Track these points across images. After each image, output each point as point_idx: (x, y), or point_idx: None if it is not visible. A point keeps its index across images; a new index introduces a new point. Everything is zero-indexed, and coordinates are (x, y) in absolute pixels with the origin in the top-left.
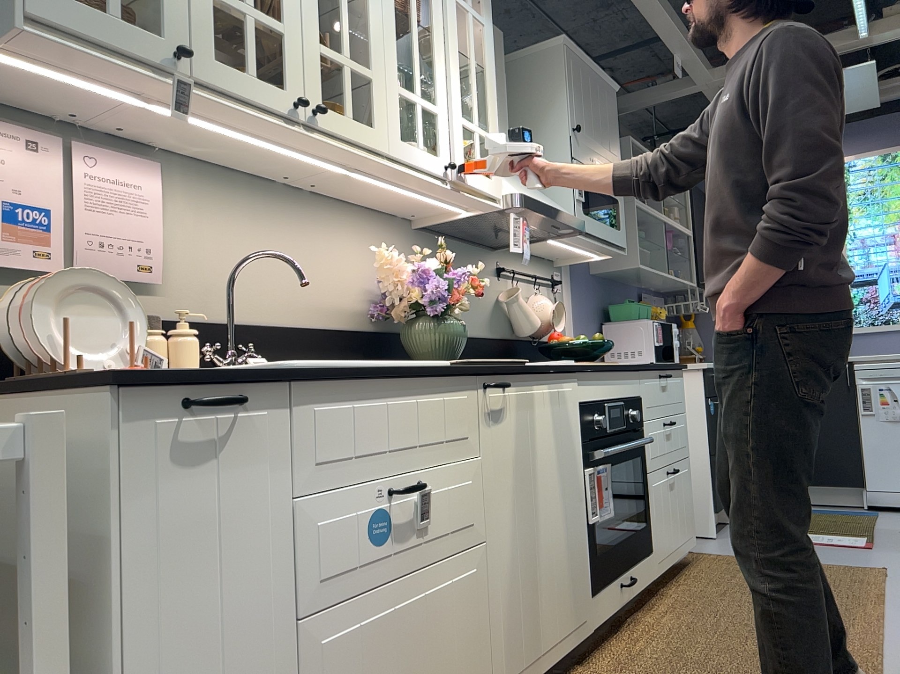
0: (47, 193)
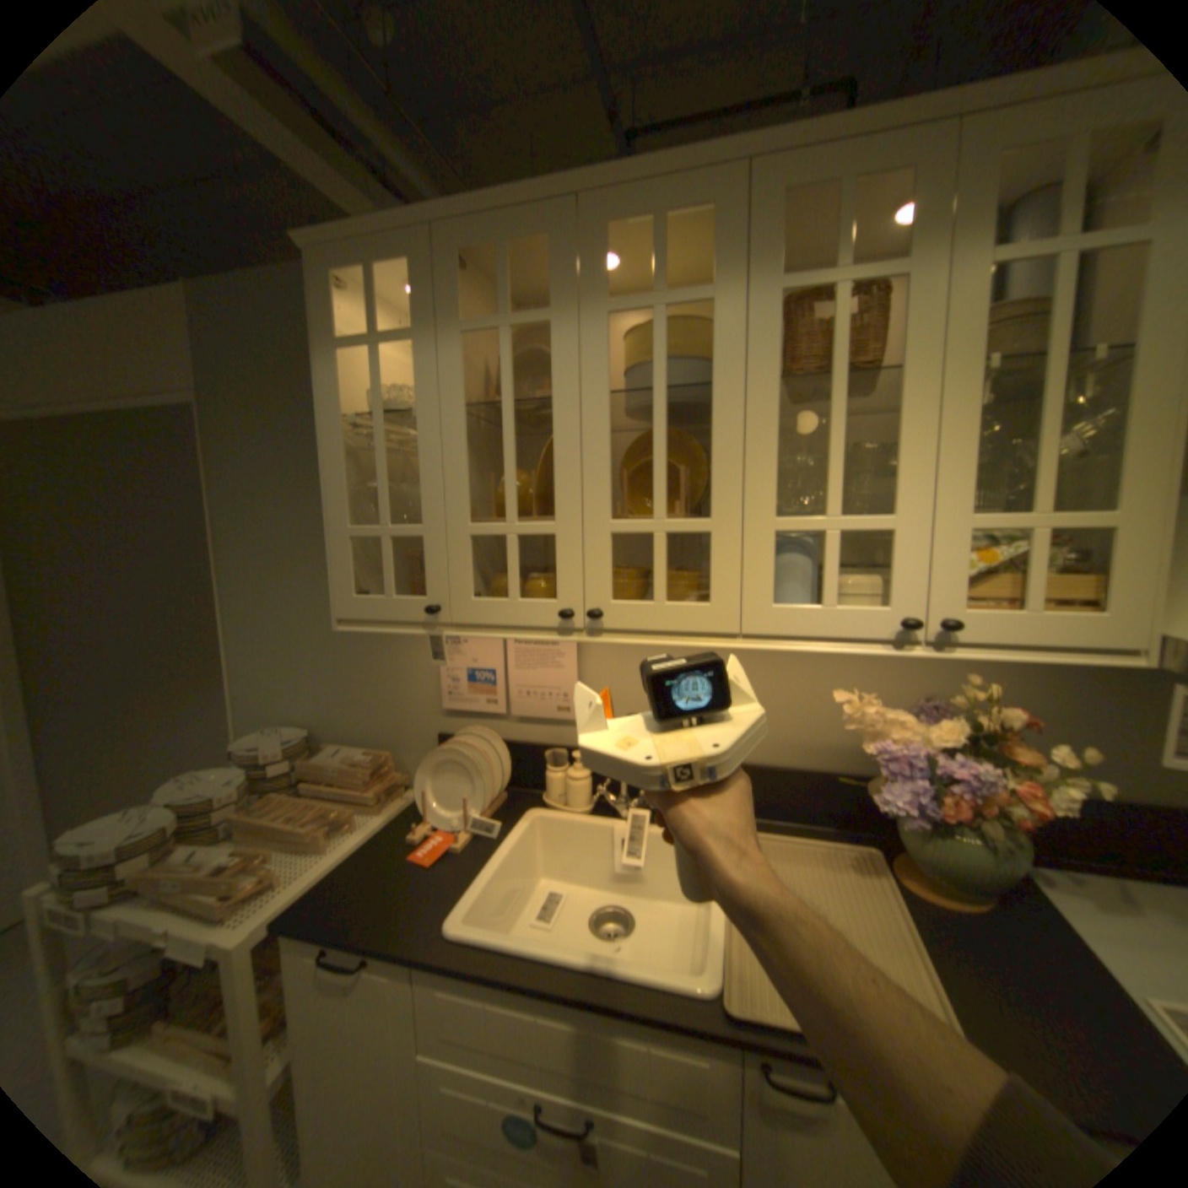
0: (493, 658)
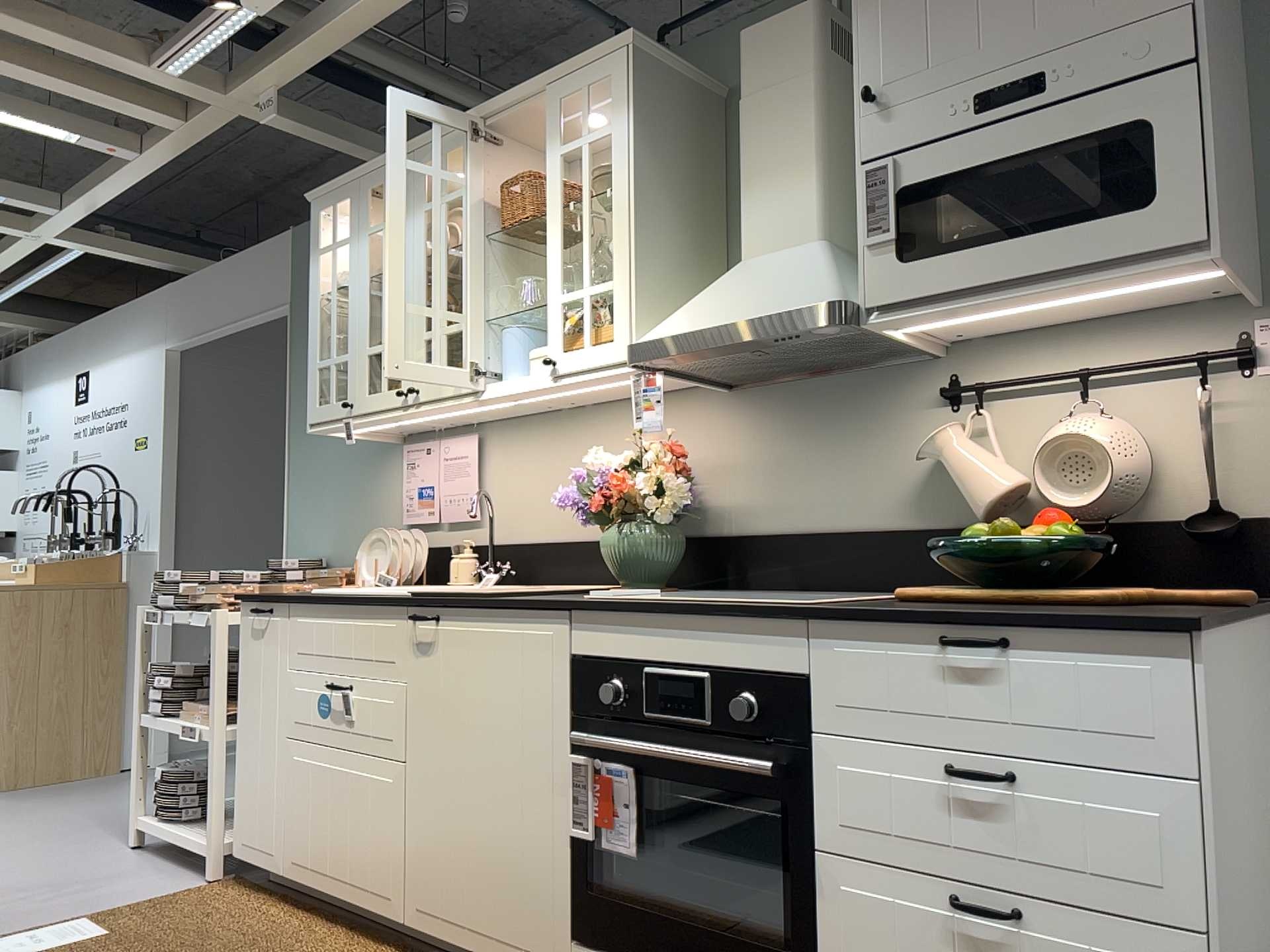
0: (431, 476)
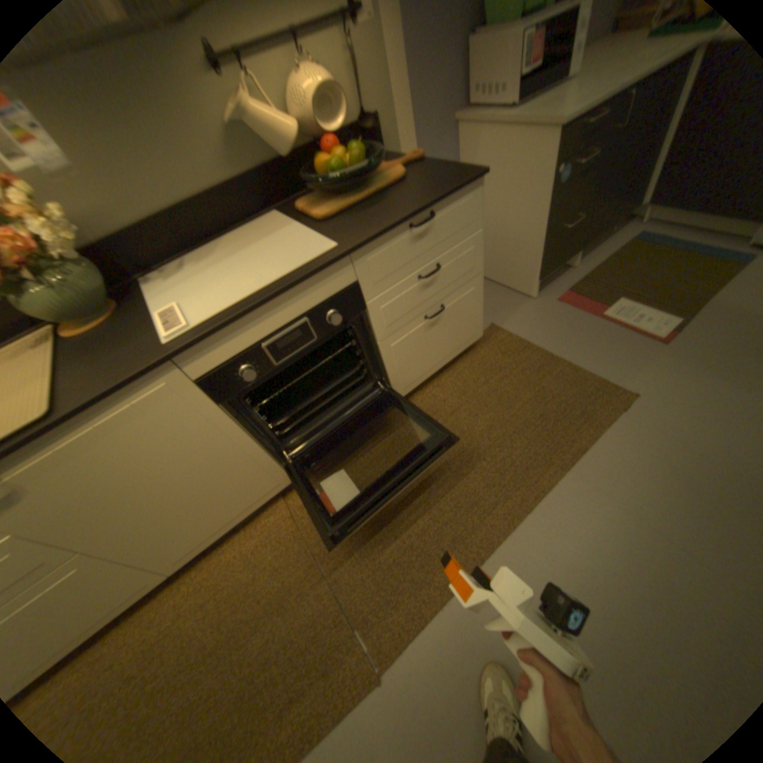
0: None
